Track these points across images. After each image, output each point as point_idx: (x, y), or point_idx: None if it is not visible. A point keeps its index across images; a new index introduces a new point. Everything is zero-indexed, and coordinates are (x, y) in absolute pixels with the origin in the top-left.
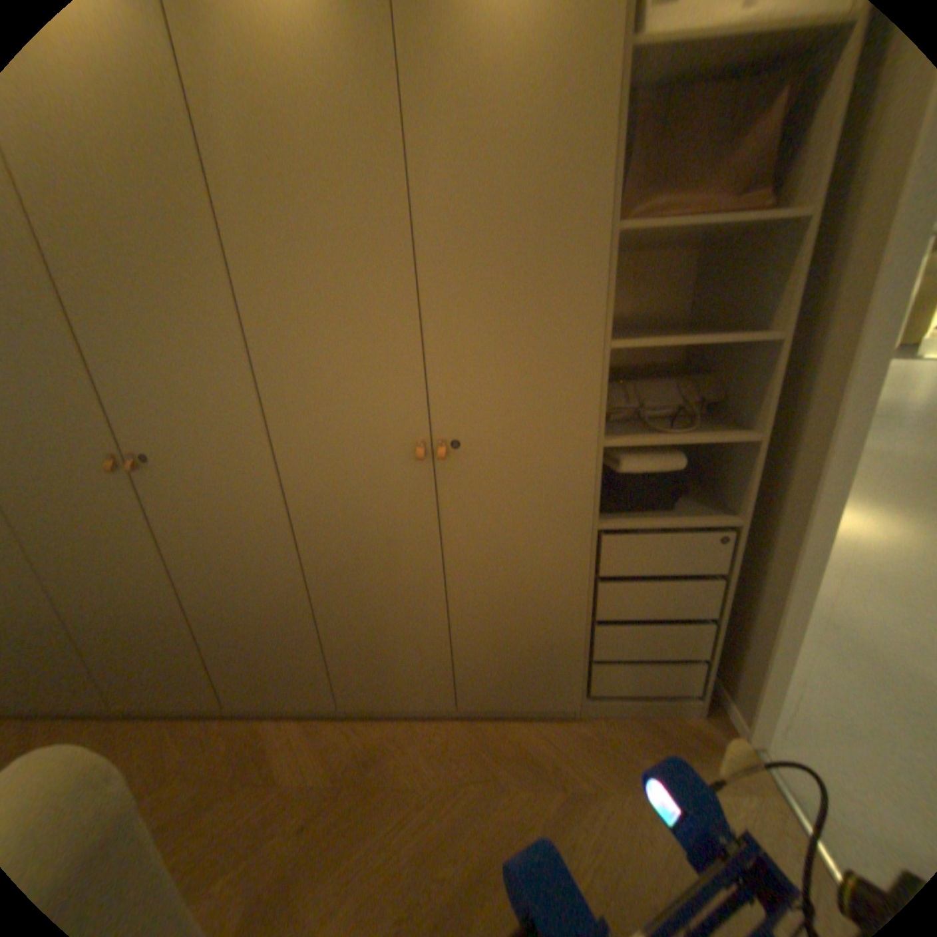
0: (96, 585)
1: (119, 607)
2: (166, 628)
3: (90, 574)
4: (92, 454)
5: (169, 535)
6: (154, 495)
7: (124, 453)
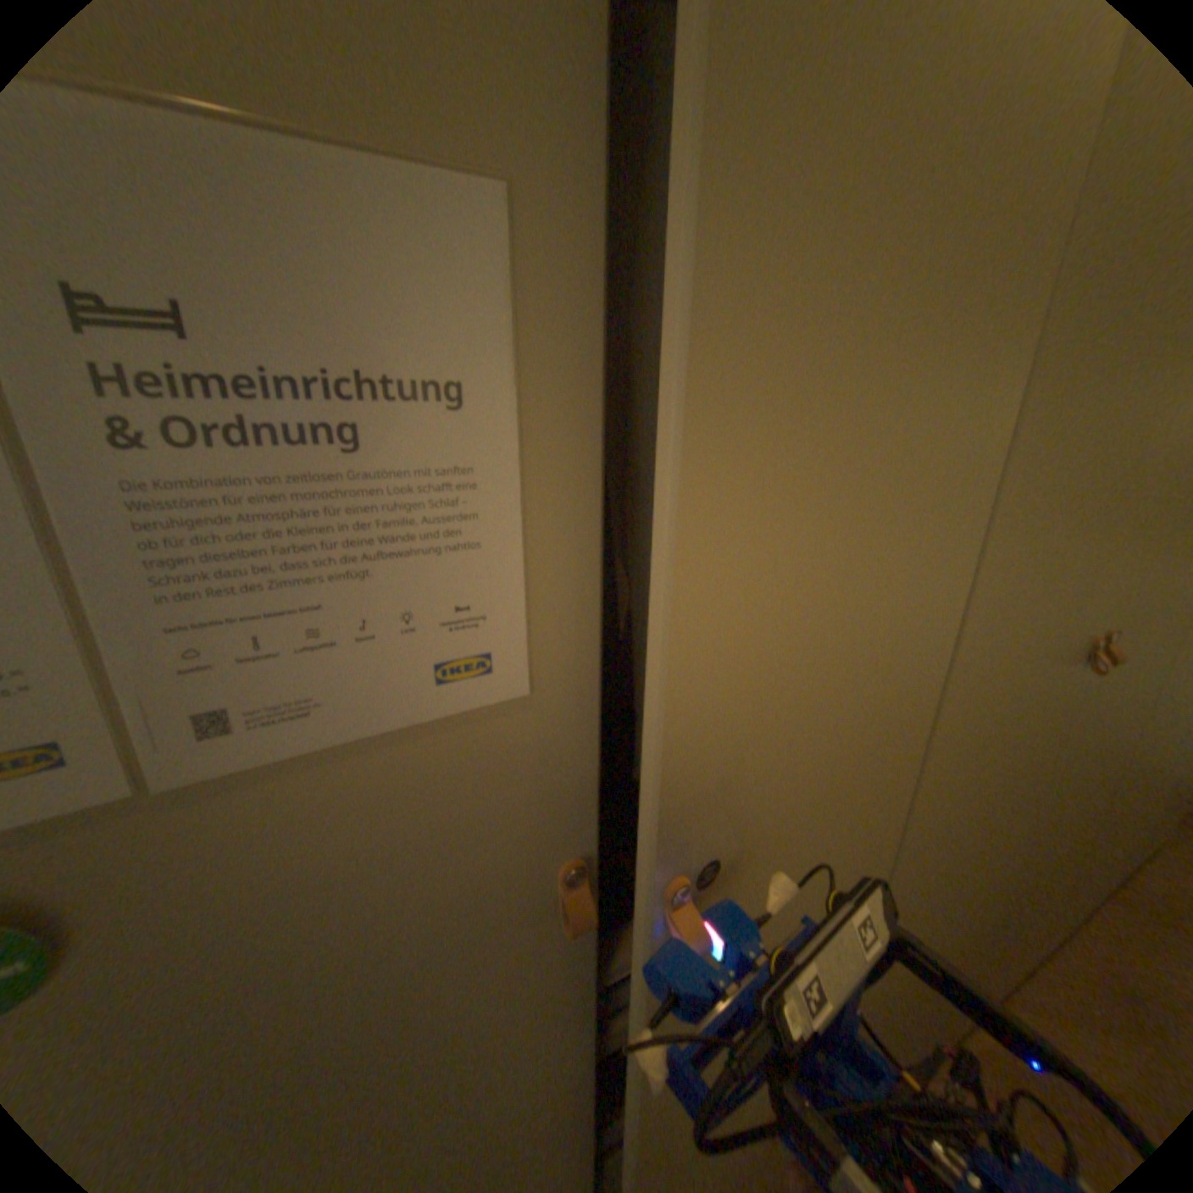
0: (945, 913)
1: (947, 939)
2: (976, 940)
3: (952, 893)
4: (1085, 645)
5: (1068, 764)
6: (1093, 699)
7: (1110, 633)
